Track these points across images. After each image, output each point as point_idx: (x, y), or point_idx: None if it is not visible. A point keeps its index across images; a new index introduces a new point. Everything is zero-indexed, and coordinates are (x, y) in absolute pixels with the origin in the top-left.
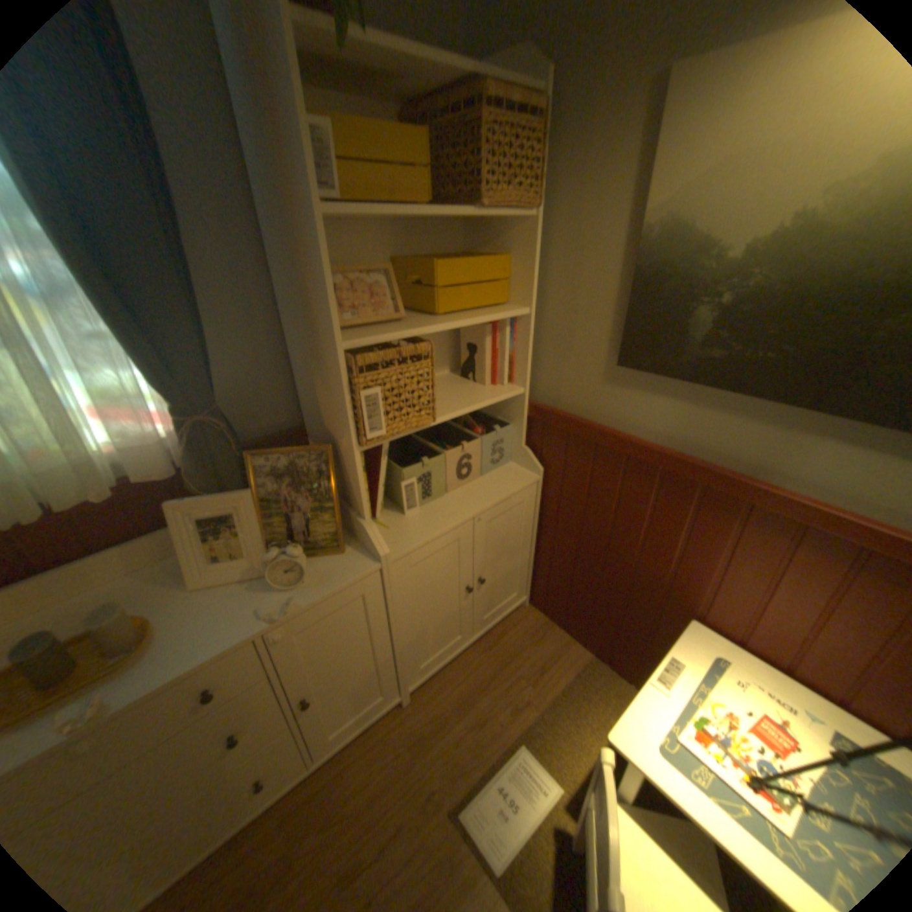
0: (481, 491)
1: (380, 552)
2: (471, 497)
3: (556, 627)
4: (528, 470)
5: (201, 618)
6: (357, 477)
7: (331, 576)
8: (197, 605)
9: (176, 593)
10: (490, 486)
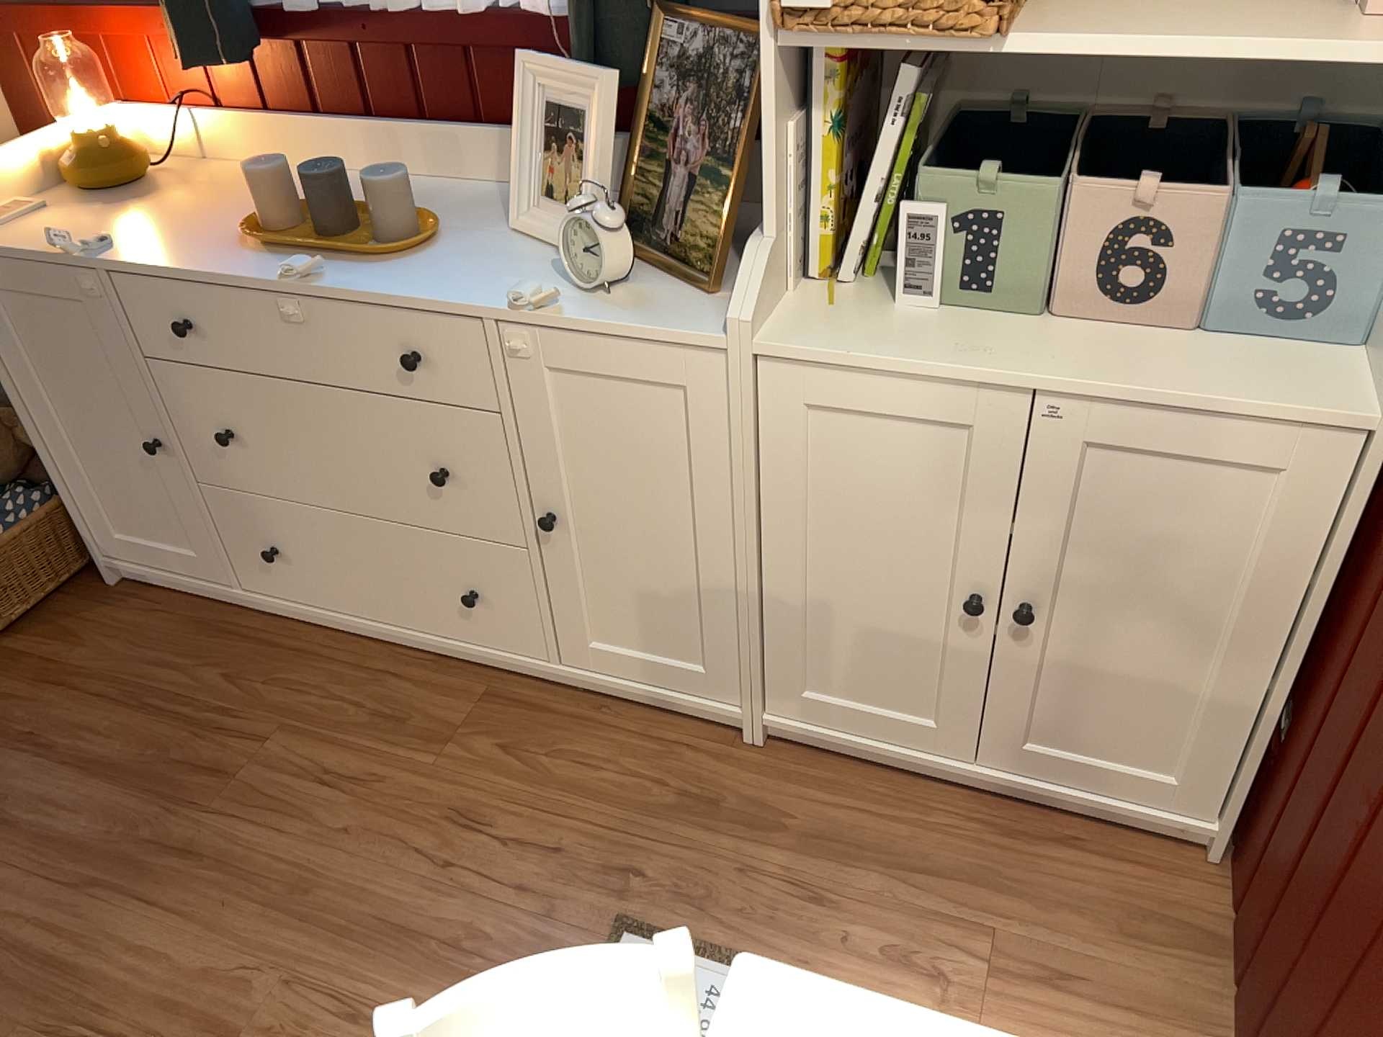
0: (1146, 354)
1: (741, 307)
2: (1099, 350)
3: (1234, 963)
4: (1382, 384)
5: (479, 259)
6: (770, 110)
7: (650, 306)
8: (496, 246)
9: (502, 222)
10: (1194, 358)
